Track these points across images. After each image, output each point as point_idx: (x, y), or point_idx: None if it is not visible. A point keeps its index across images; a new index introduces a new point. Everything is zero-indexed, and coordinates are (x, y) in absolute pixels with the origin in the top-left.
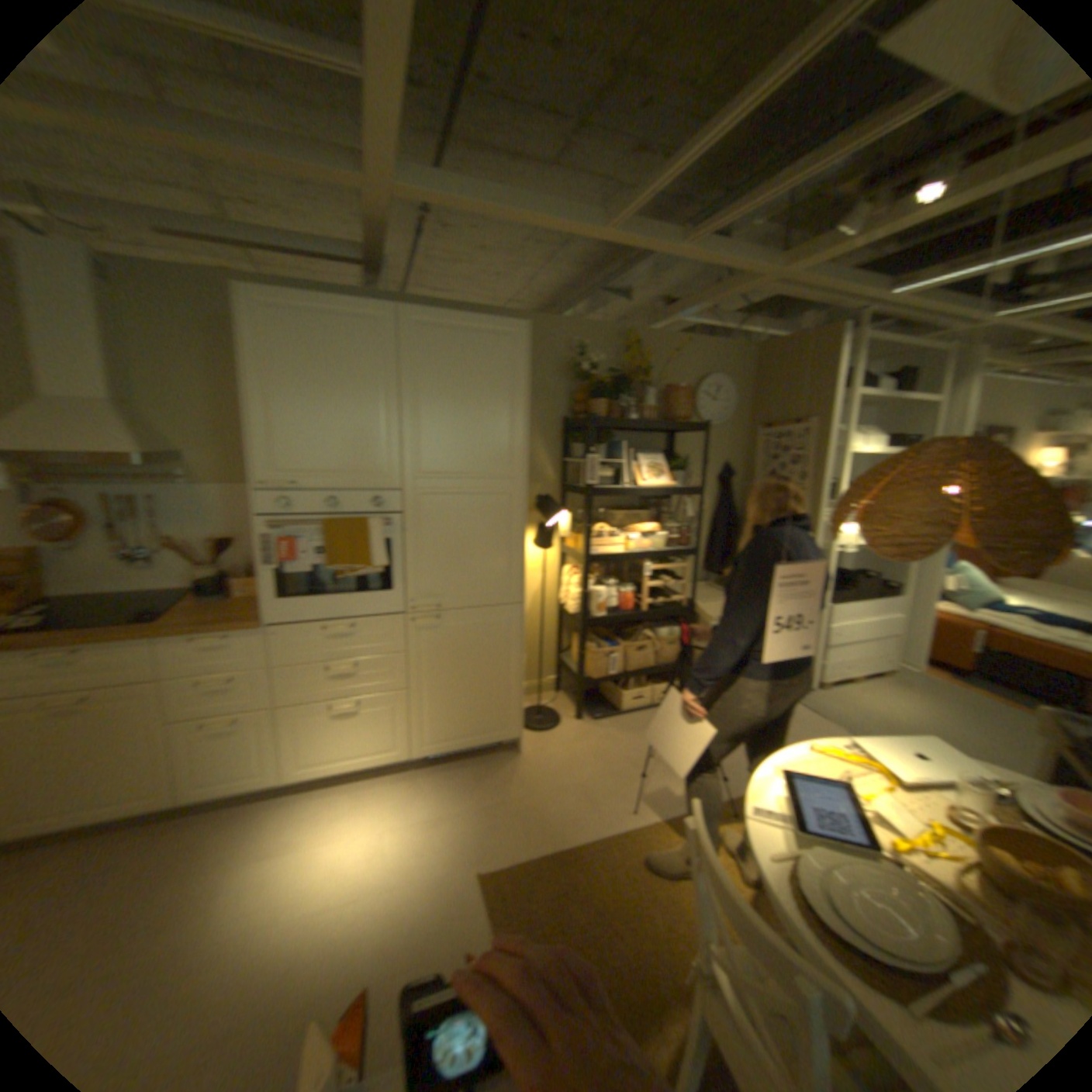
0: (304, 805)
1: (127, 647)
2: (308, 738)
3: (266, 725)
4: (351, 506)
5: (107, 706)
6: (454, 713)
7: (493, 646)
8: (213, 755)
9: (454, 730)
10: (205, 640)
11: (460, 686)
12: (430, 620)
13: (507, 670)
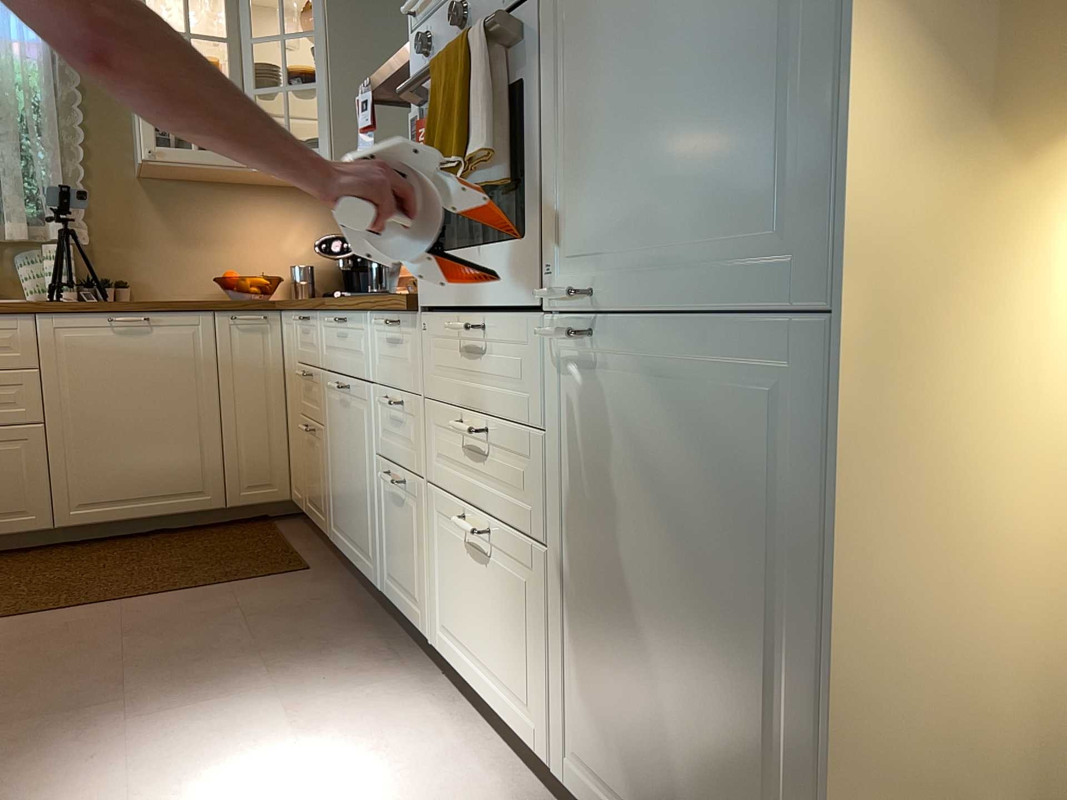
0: (438, 714)
1: (363, 320)
2: (455, 576)
3: (427, 513)
4: (489, 6)
5: (358, 404)
6: (639, 722)
7: (747, 513)
8: (398, 532)
9: (640, 788)
10: (388, 320)
11: (653, 628)
12: (572, 336)
13: (801, 669)
